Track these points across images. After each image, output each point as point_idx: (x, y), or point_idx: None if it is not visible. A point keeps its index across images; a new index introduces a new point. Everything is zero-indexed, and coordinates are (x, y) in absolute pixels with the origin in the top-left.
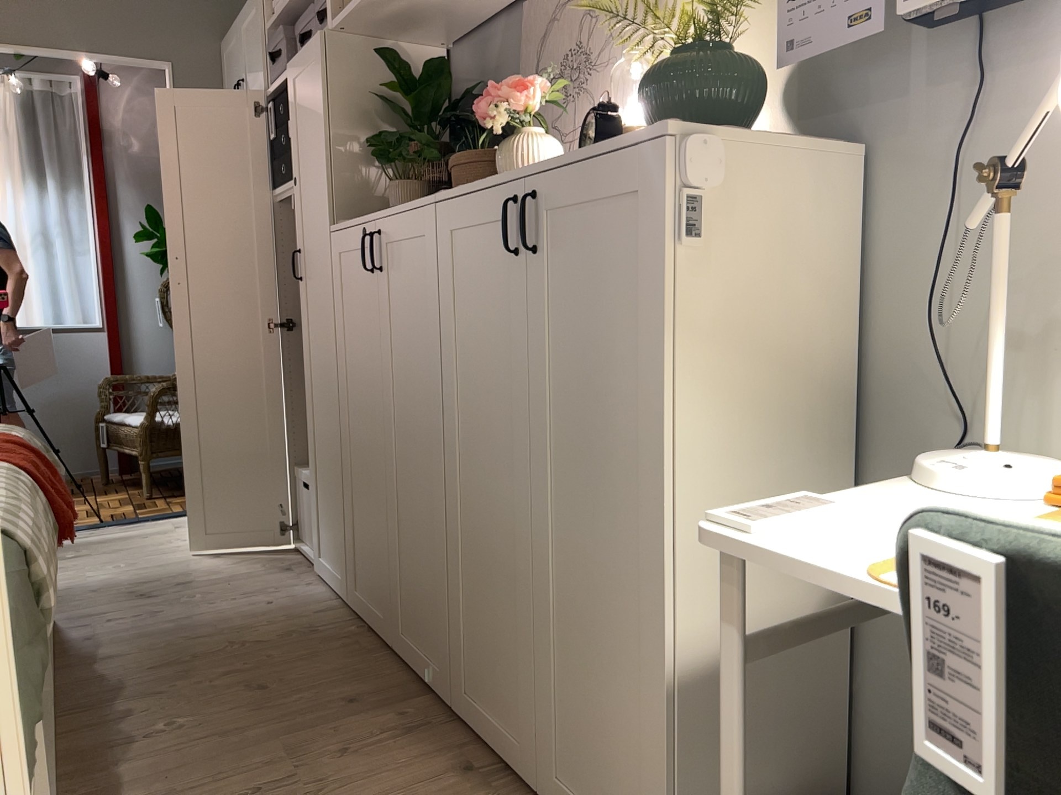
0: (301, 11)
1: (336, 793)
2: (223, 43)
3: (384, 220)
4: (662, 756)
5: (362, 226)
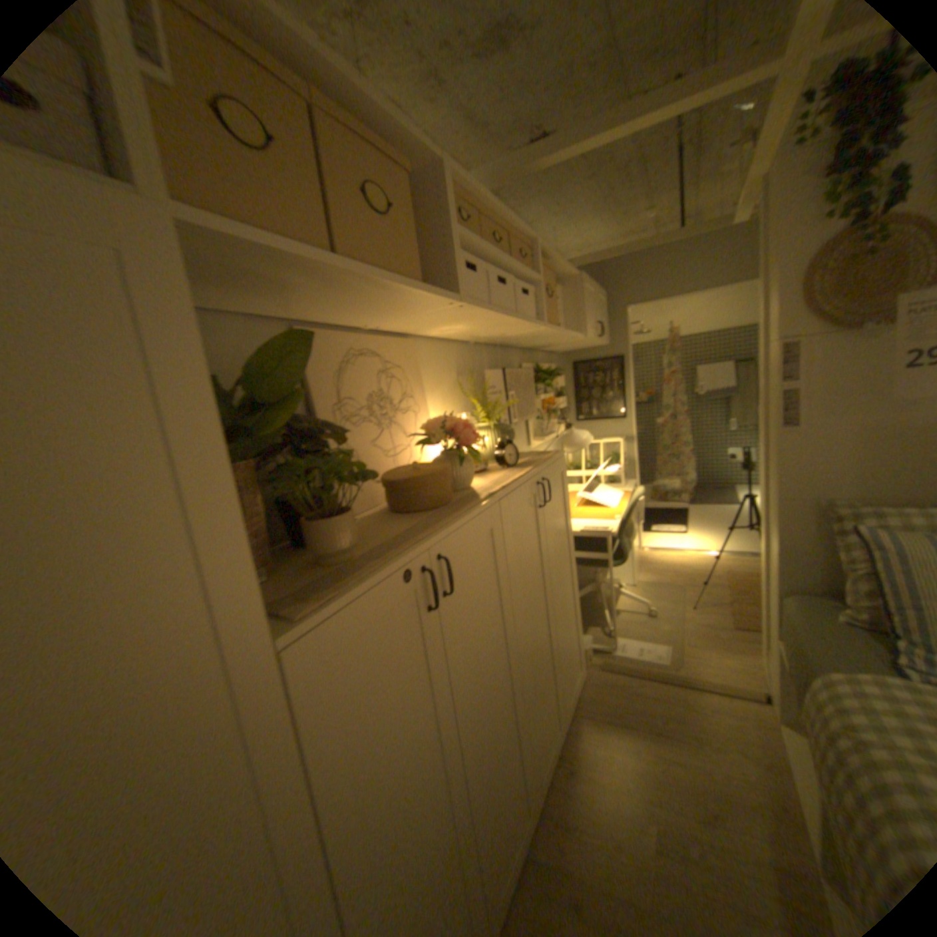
0: None
1: (636, 820)
2: None
3: (449, 536)
4: (580, 626)
5: (405, 567)
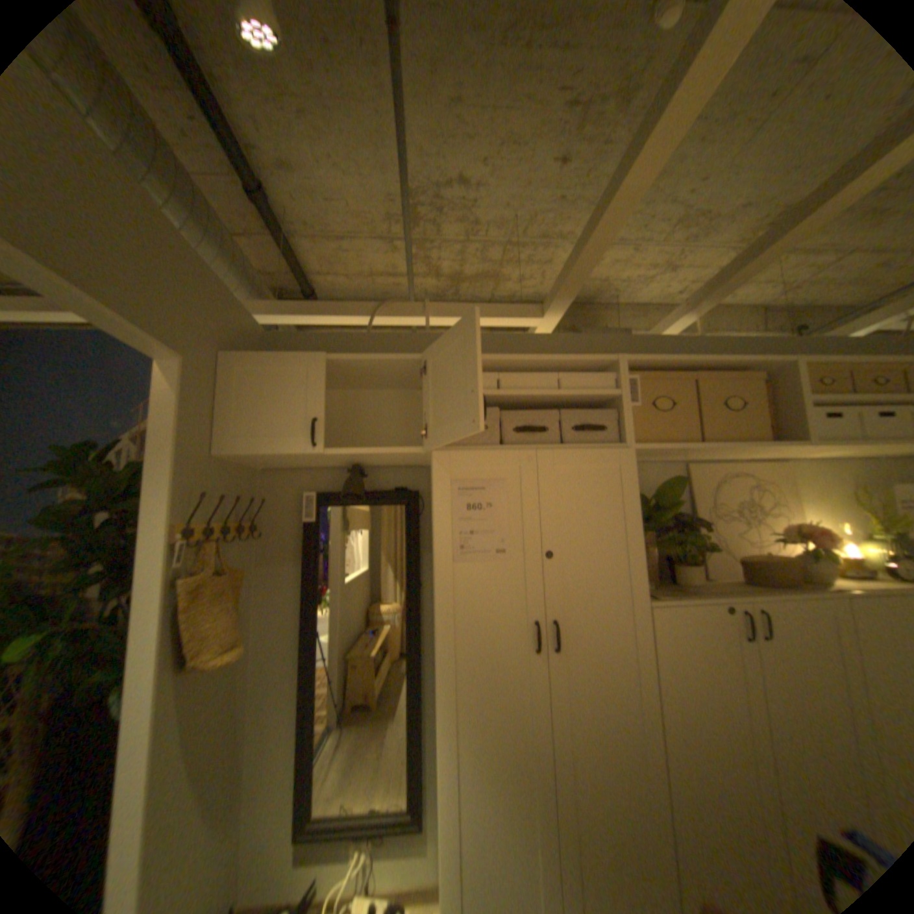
0: (493, 400)
1: None
2: (235, 357)
3: (773, 604)
4: None
5: (728, 607)
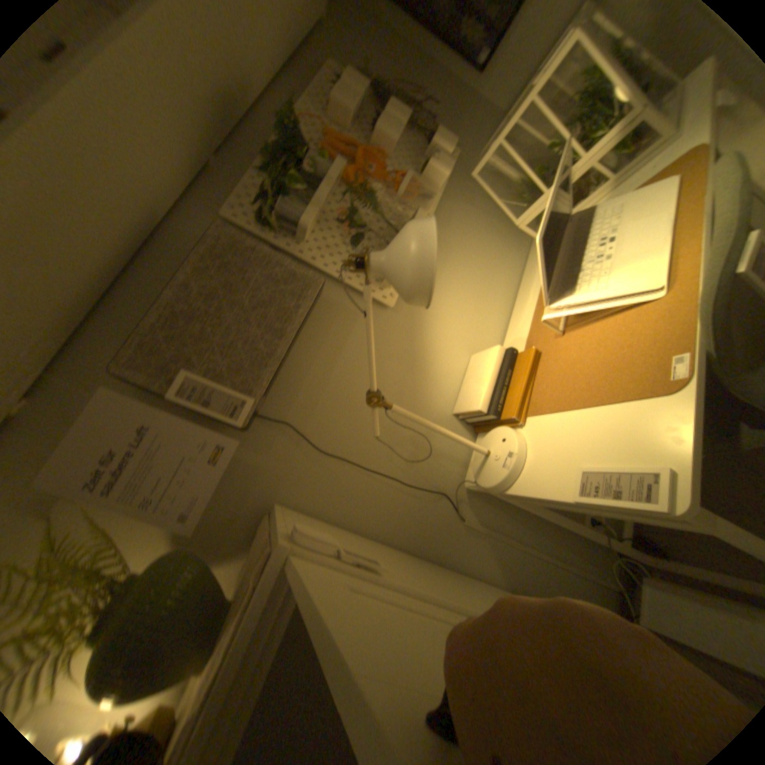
0: None
1: None
2: None
3: None
4: None
5: None
